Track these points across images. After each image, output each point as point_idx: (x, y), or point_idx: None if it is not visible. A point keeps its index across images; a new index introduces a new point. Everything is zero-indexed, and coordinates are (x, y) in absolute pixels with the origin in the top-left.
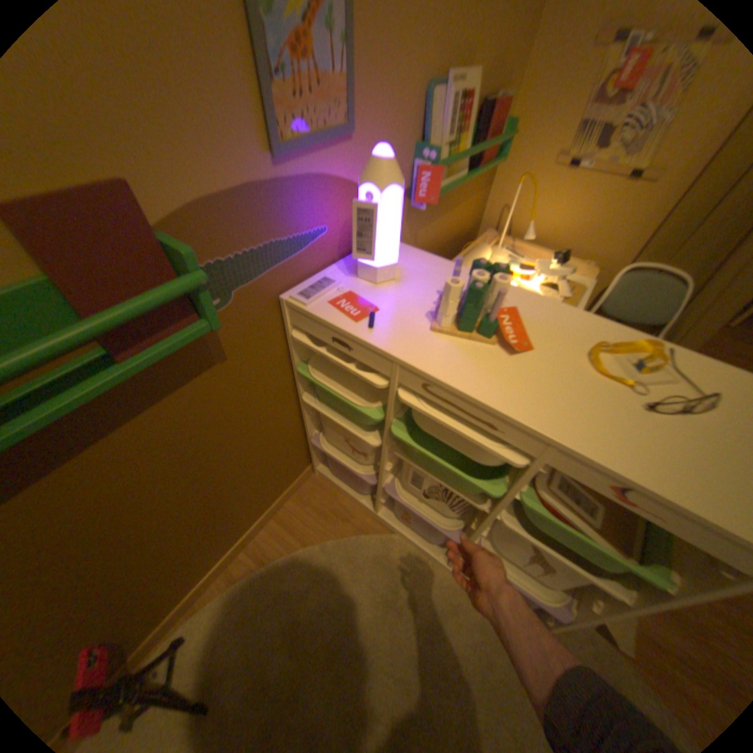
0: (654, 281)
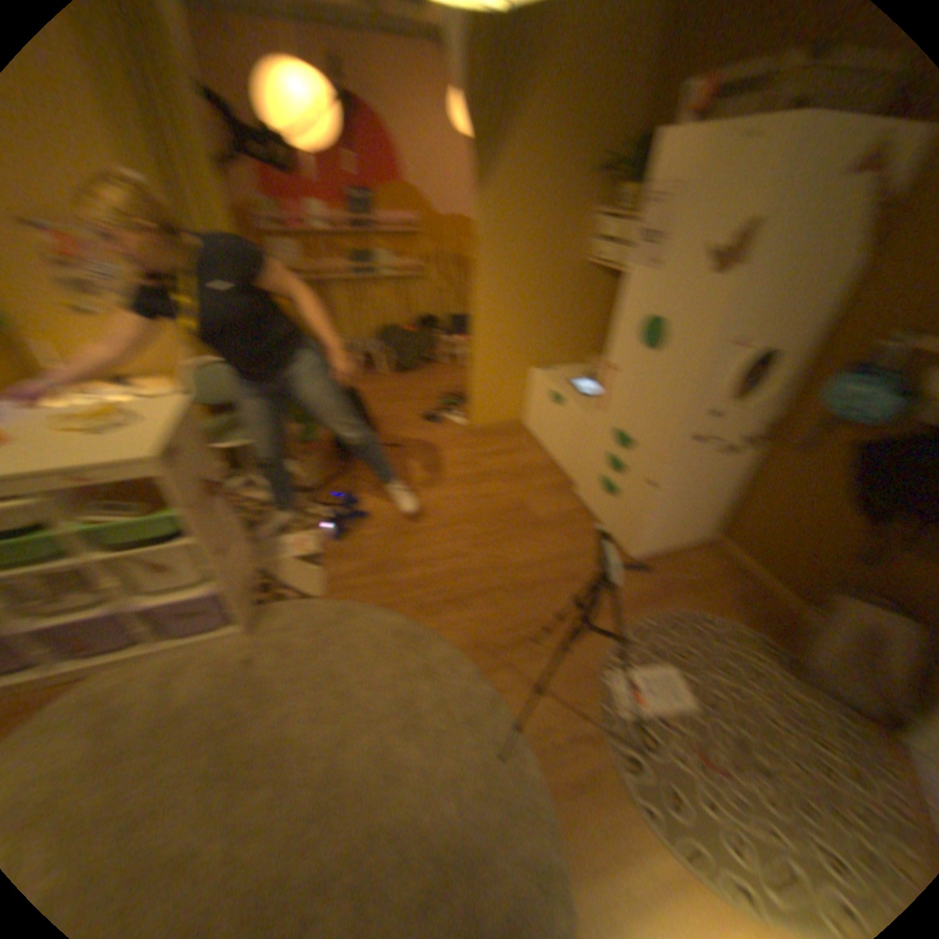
0: (200, 369)
